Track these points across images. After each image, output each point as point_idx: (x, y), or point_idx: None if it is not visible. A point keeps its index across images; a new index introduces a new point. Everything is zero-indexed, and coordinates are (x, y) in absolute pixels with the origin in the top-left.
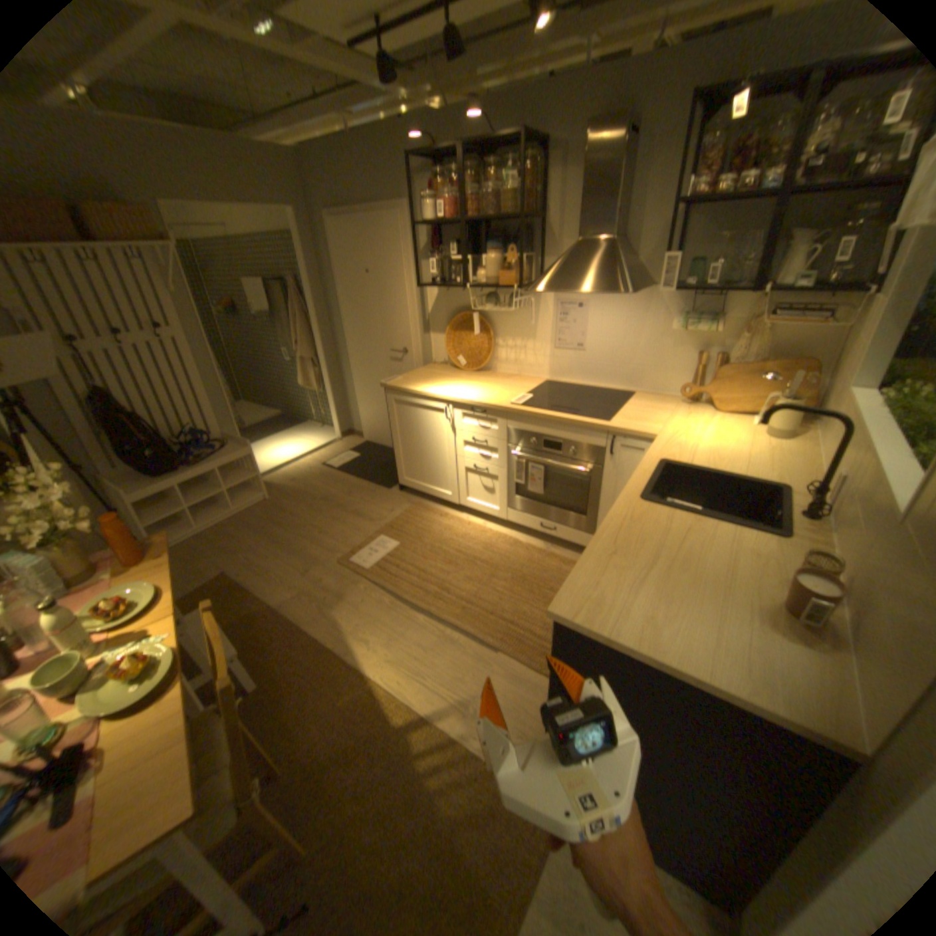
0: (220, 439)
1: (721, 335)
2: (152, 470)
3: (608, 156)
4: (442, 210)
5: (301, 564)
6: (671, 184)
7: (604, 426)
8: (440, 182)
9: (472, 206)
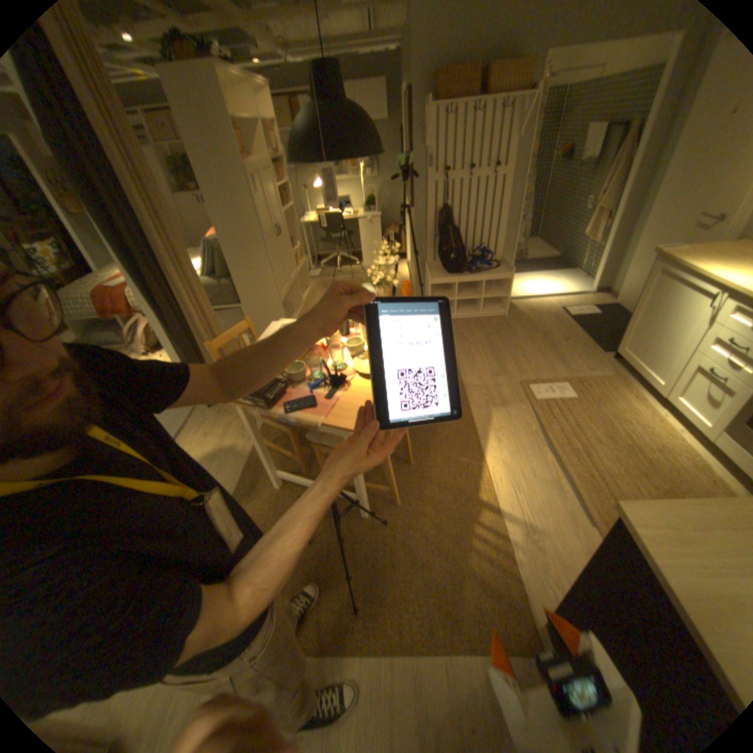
0: (498, 261)
1: None
2: (450, 269)
3: None
4: None
5: (496, 369)
6: None
7: None
8: None
9: None
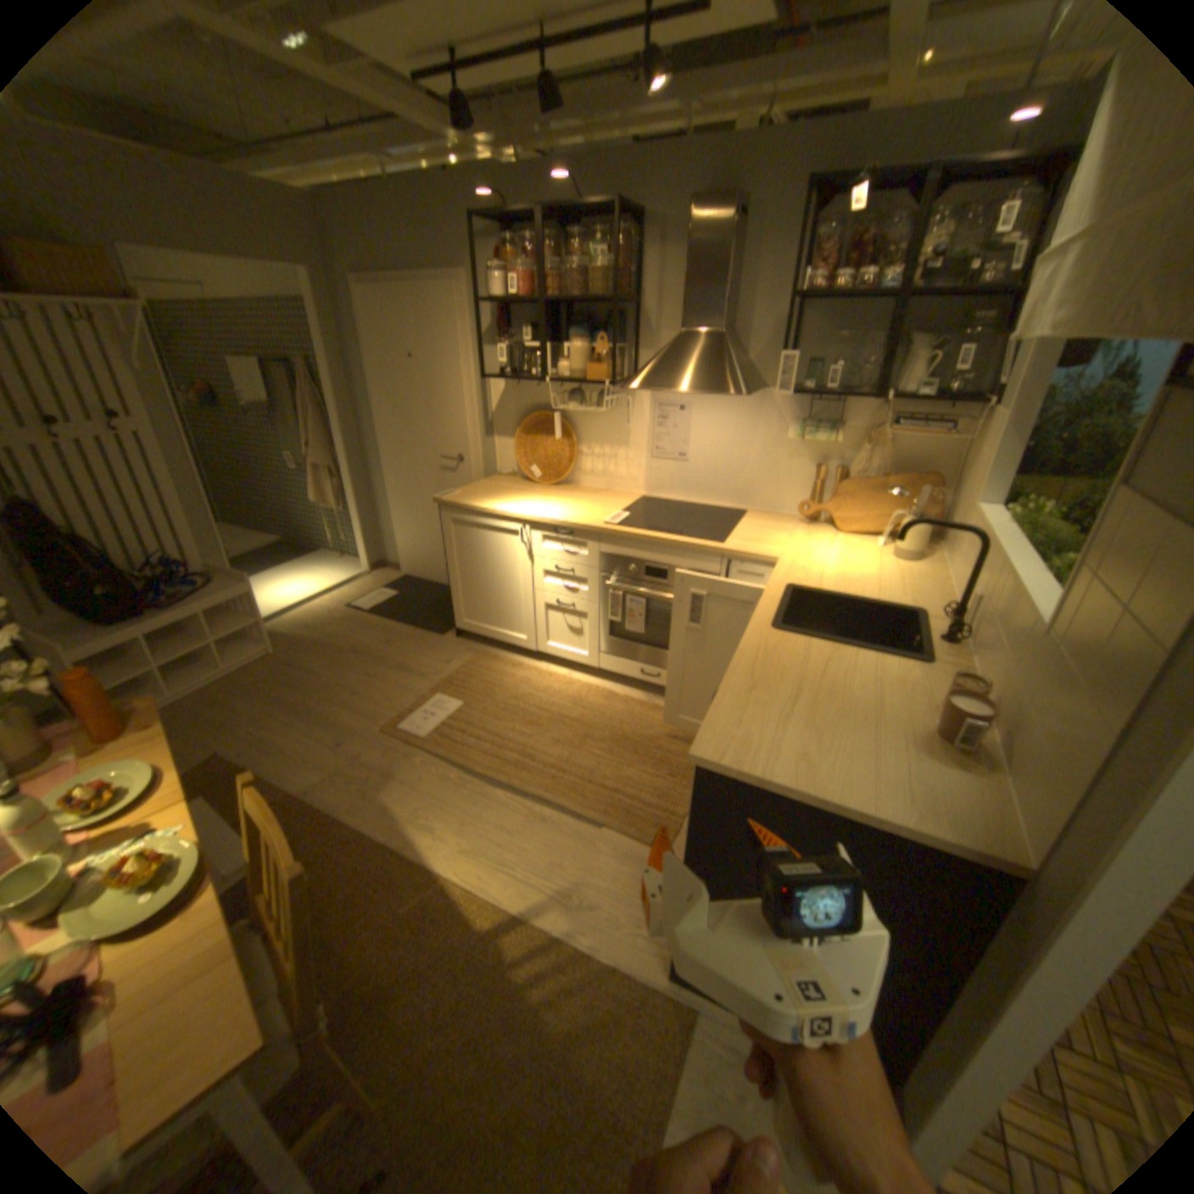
0: (202, 571)
1: (840, 446)
2: (103, 615)
3: (714, 238)
4: (512, 285)
5: (330, 735)
6: (784, 275)
7: (718, 549)
8: (510, 250)
9: (550, 282)
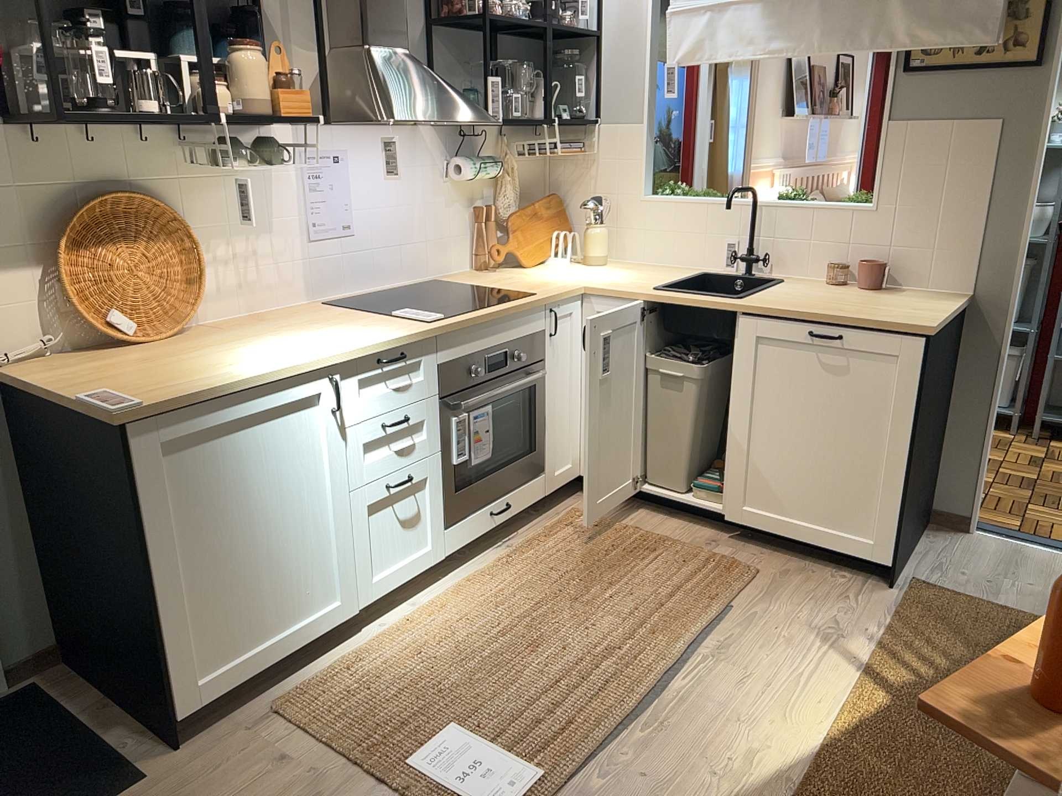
0: None
1: (481, 183)
2: None
3: None
4: None
5: None
6: None
7: (548, 297)
8: None
9: None
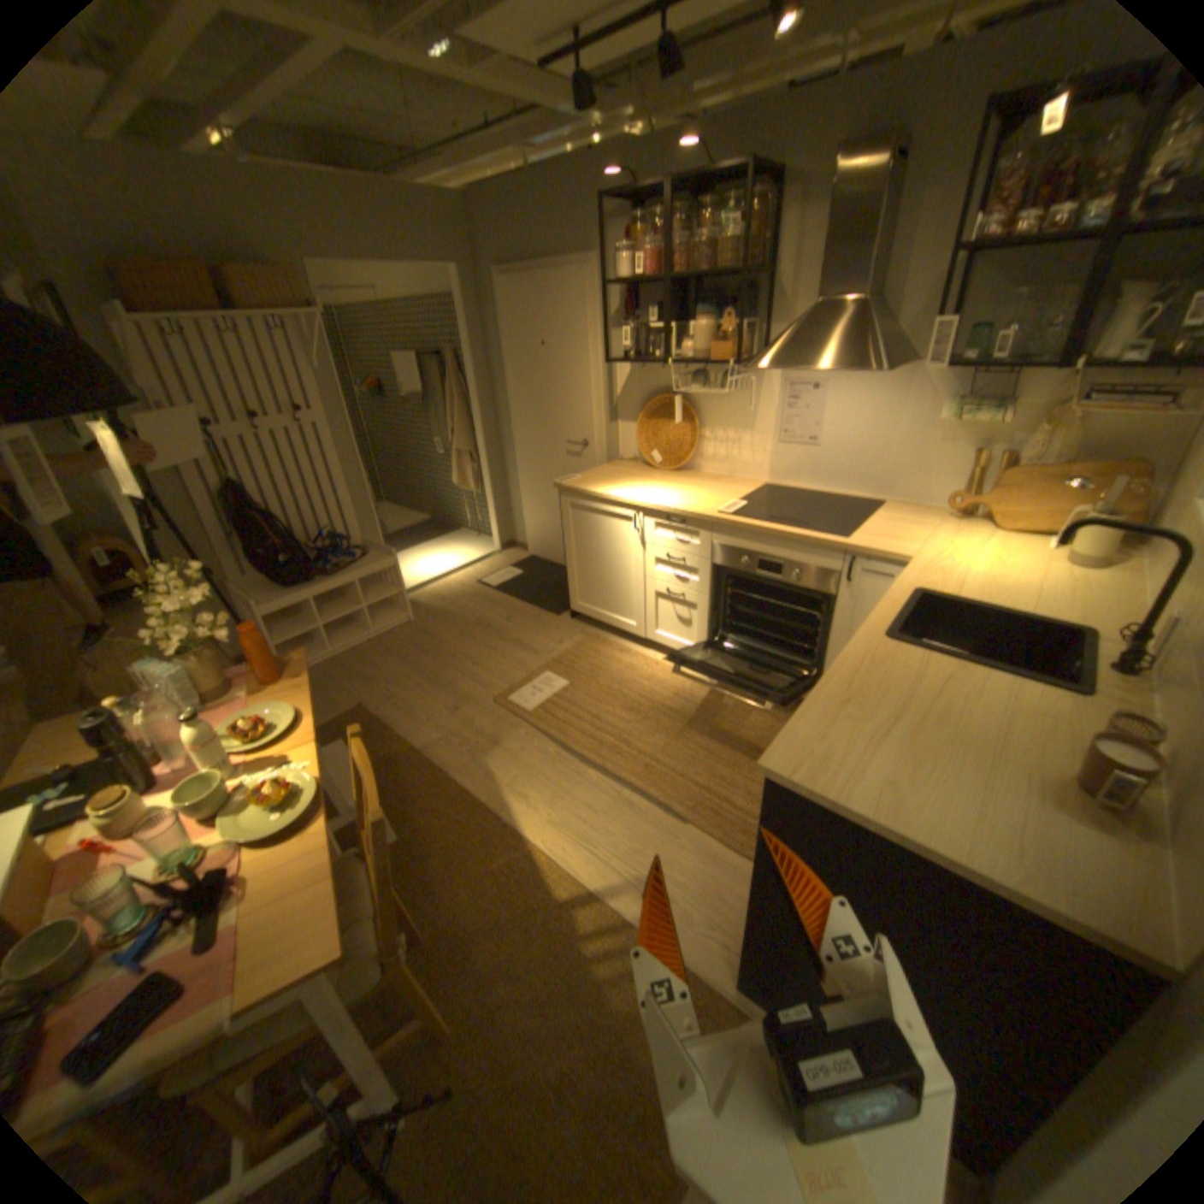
0: (360, 546)
1: (1010, 426)
2: (285, 580)
3: (863, 190)
4: (640, 264)
5: (451, 700)
6: (949, 224)
7: (841, 544)
8: (639, 229)
9: (678, 258)
